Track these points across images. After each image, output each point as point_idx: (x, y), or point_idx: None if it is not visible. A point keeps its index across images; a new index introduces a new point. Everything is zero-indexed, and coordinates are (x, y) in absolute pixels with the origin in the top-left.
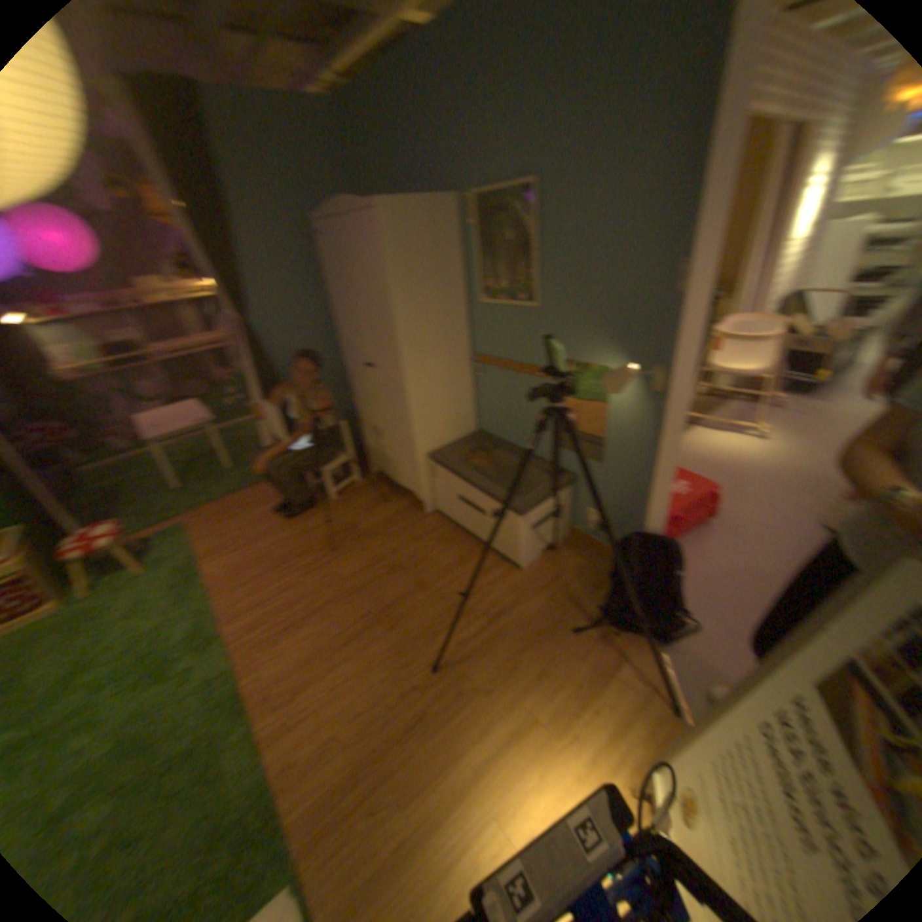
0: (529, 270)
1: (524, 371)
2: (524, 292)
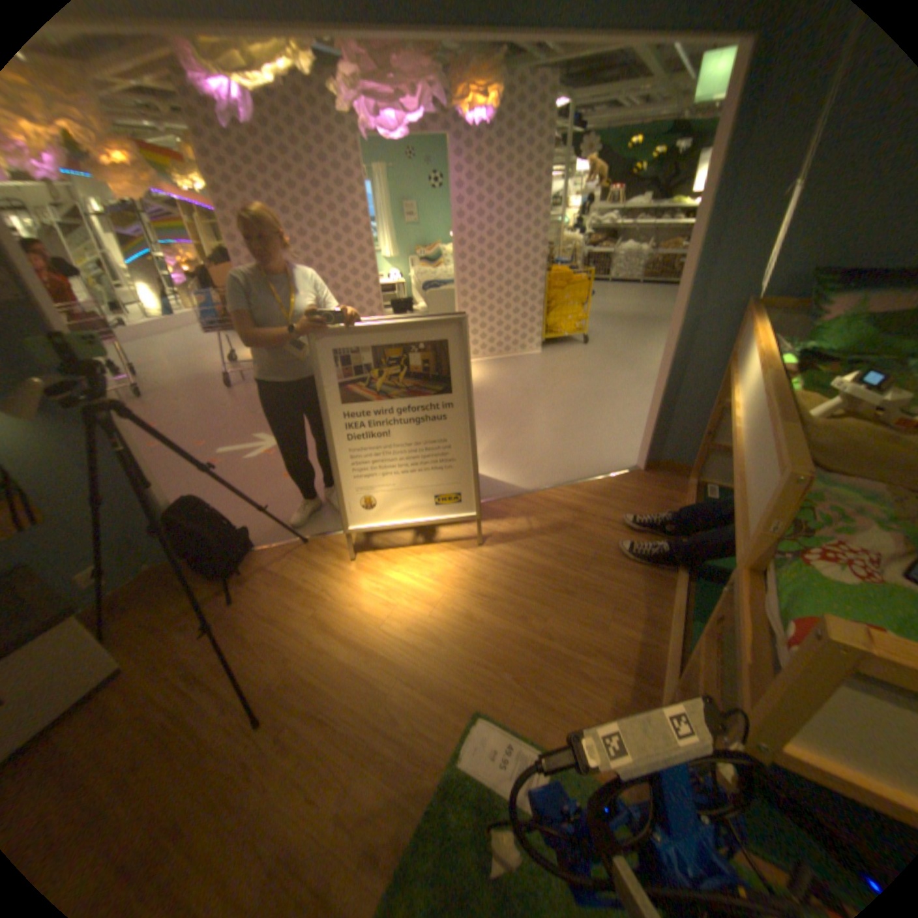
0: None
1: None
2: None
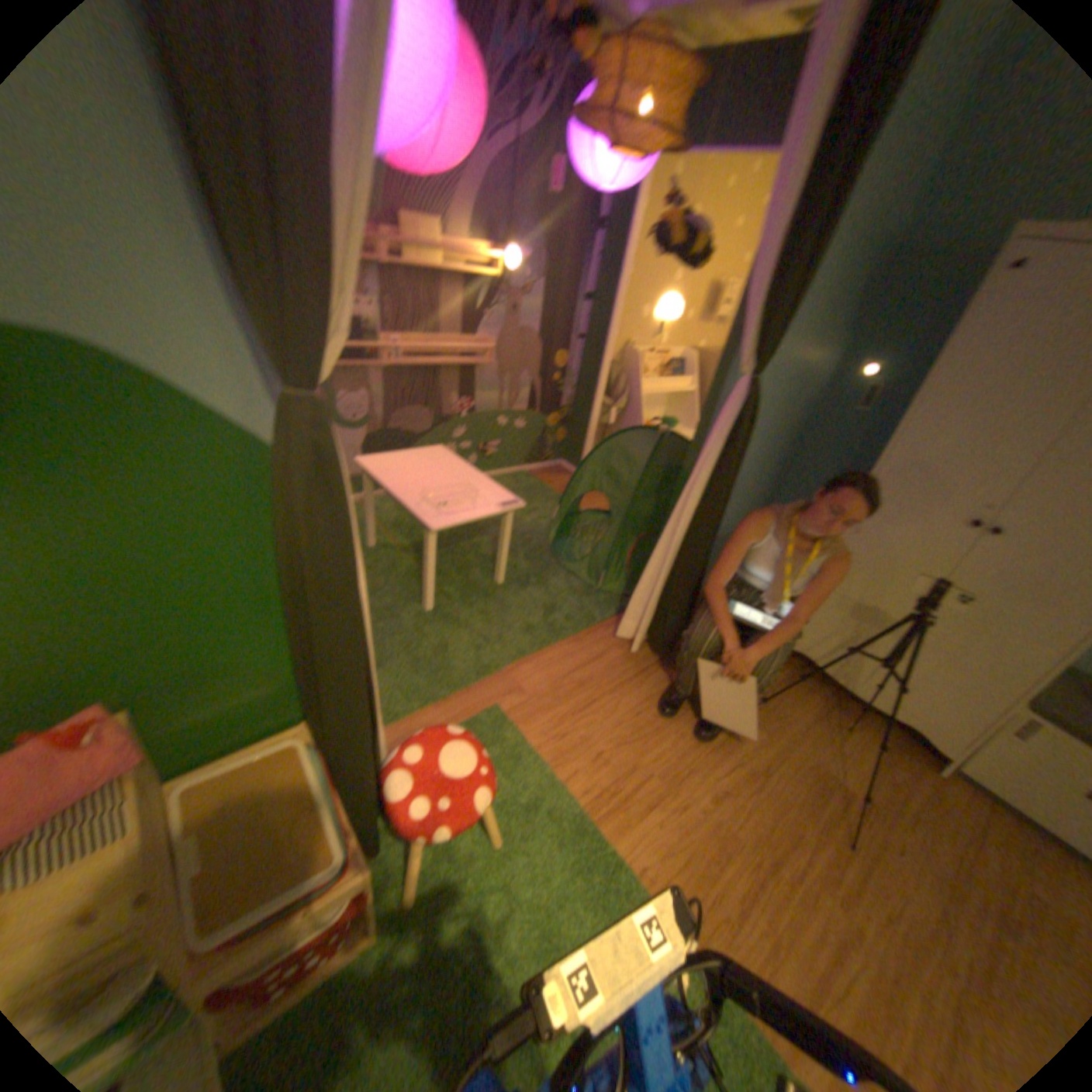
0: None
1: None
2: None
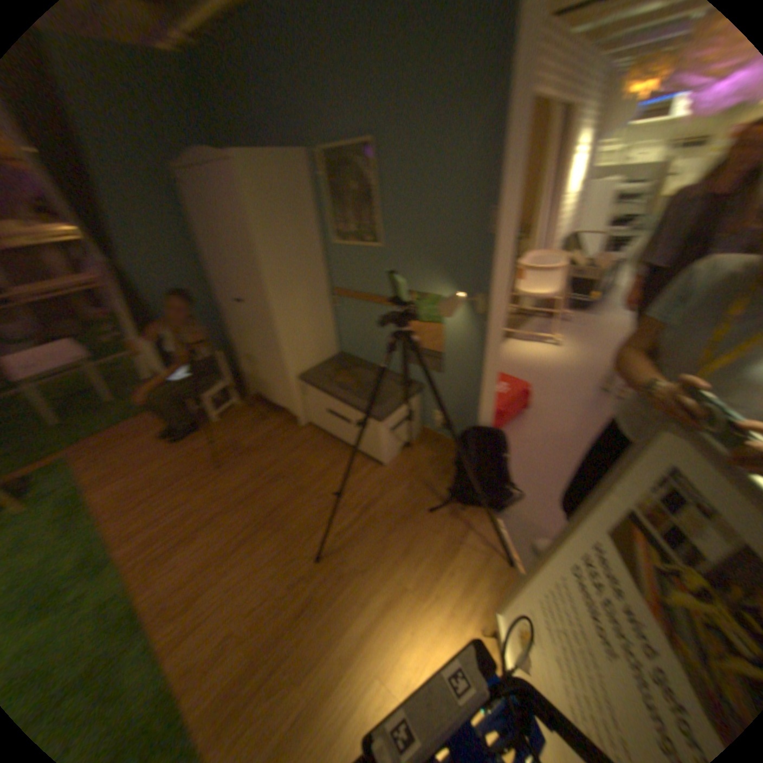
0: (372, 216)
1: (374, 301)
2: (369, 235)
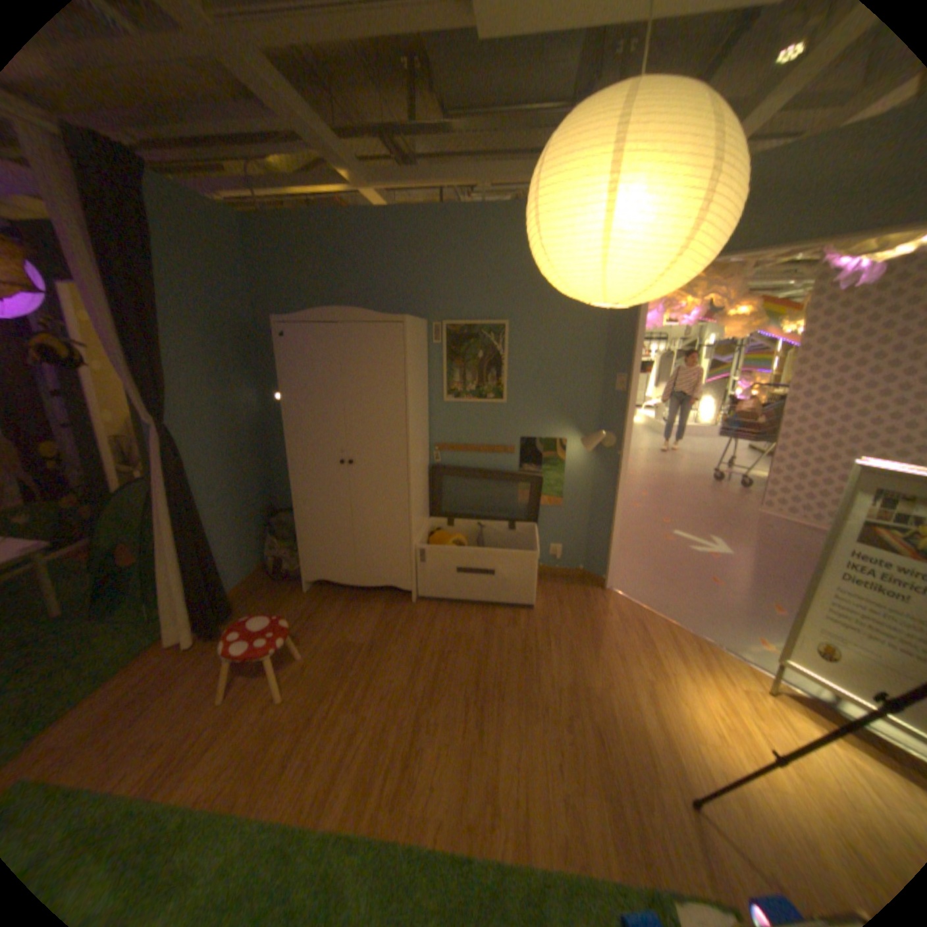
0: (500, 377)
1: (492, 448)
2: (494, 391)
